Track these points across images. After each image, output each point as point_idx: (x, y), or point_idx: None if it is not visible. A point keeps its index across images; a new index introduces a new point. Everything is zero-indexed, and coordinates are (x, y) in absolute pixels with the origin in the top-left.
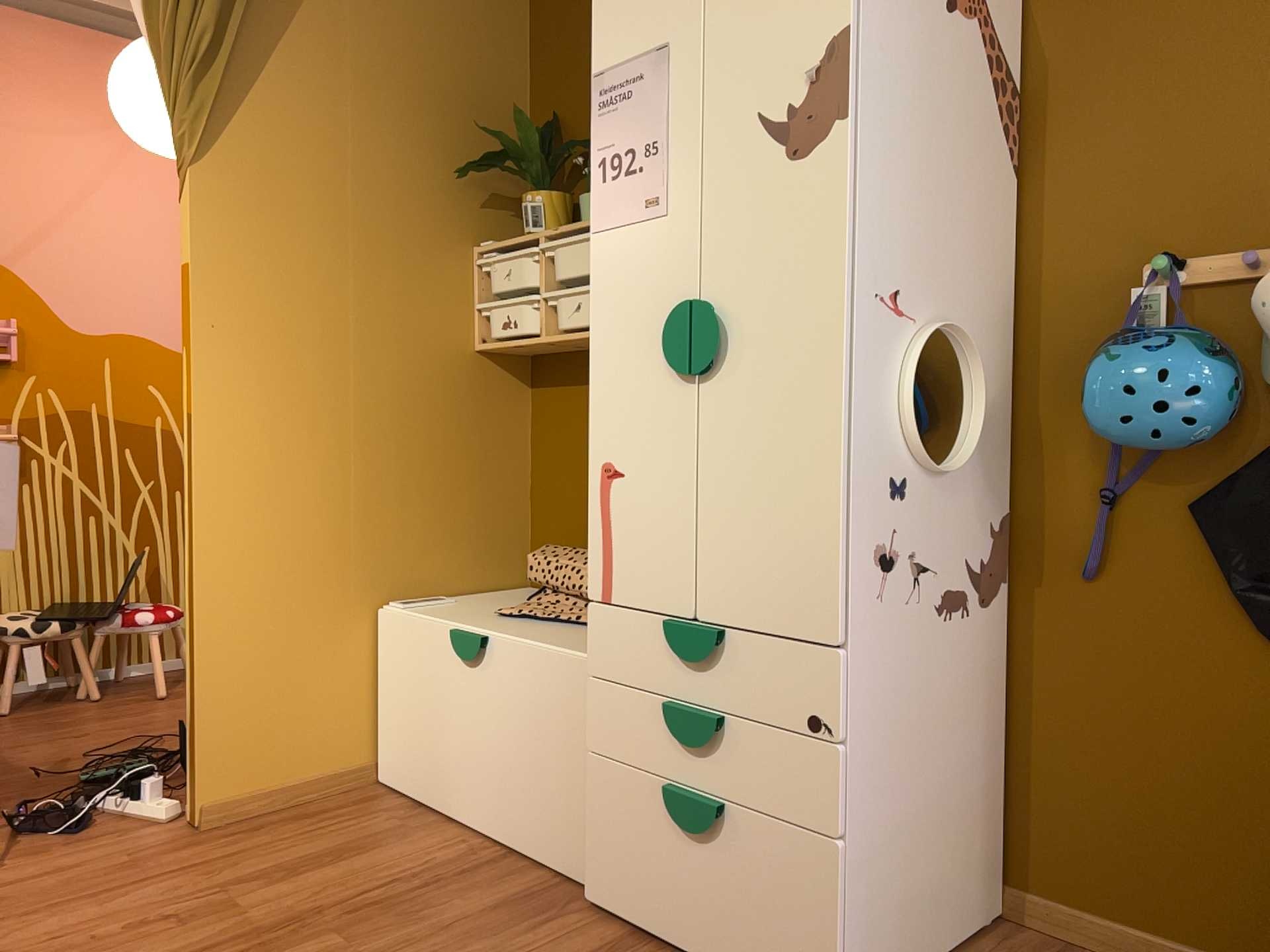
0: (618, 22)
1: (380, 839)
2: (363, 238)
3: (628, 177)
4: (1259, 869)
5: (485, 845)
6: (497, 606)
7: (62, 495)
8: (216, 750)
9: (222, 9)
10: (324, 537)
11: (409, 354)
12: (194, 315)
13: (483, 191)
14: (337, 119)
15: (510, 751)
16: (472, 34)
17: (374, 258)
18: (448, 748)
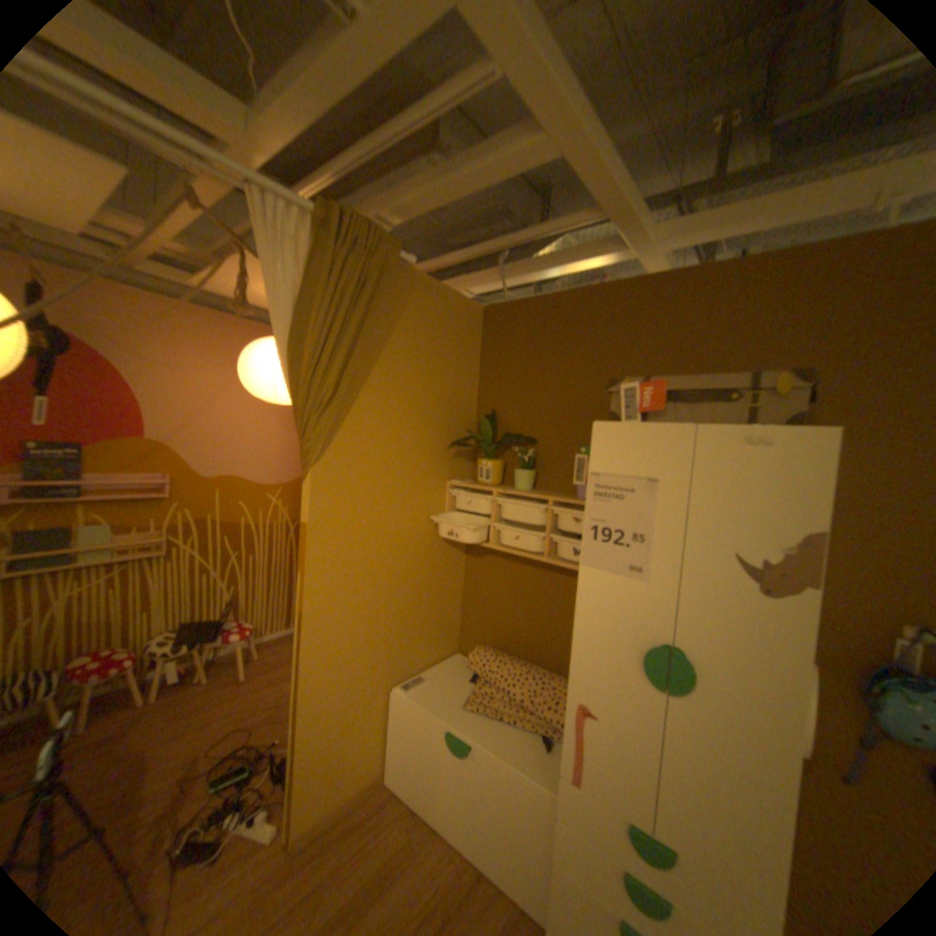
0: (614, 448)
1: (402, 860)
2: (396, 489)
3: (615, 546)
4: None
5: (464, 865)
6: (457, 690)
7: (189, 566)
8: (304, 803)
9: (337, 375)
10: (367, 661)
11: (414, 547)
12: (307, 555)
13: (453, 450)
14: (388, 424)
15: (485, 819)
16: (454, 366)
17: (401, 499)
18: (438, 793)
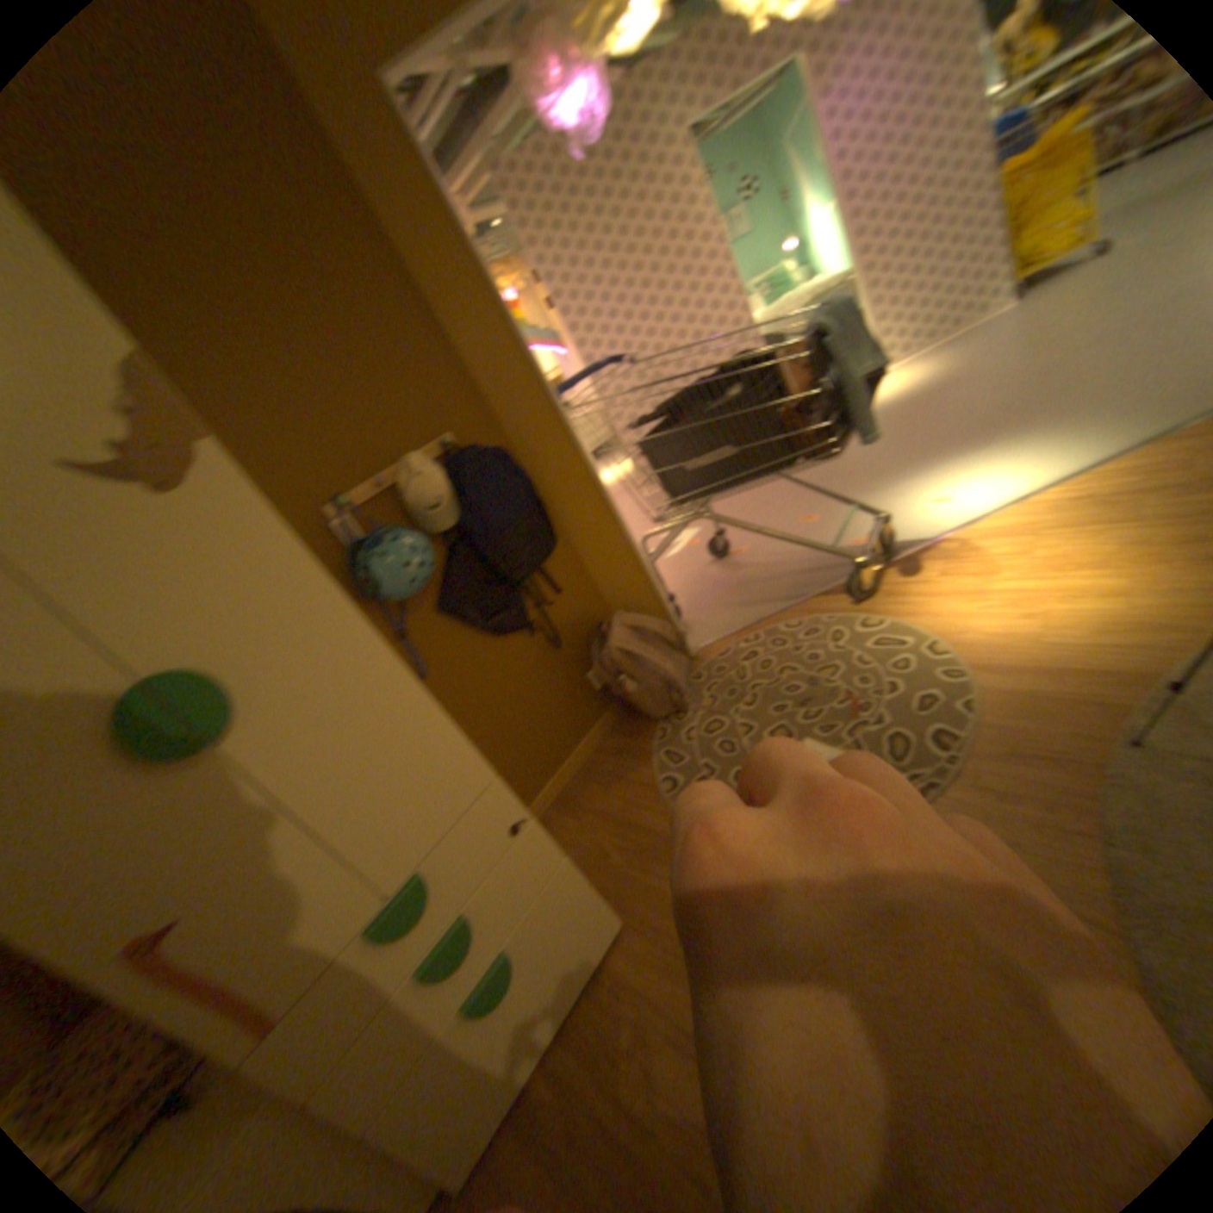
0: None
1: None
2: None
3: None
4: (557, 714)
5: None
6: None
7: None
8: None
9: None
10: None
11: None
12: None
13: None
14: None
15: None
16: None
17: None
18: None
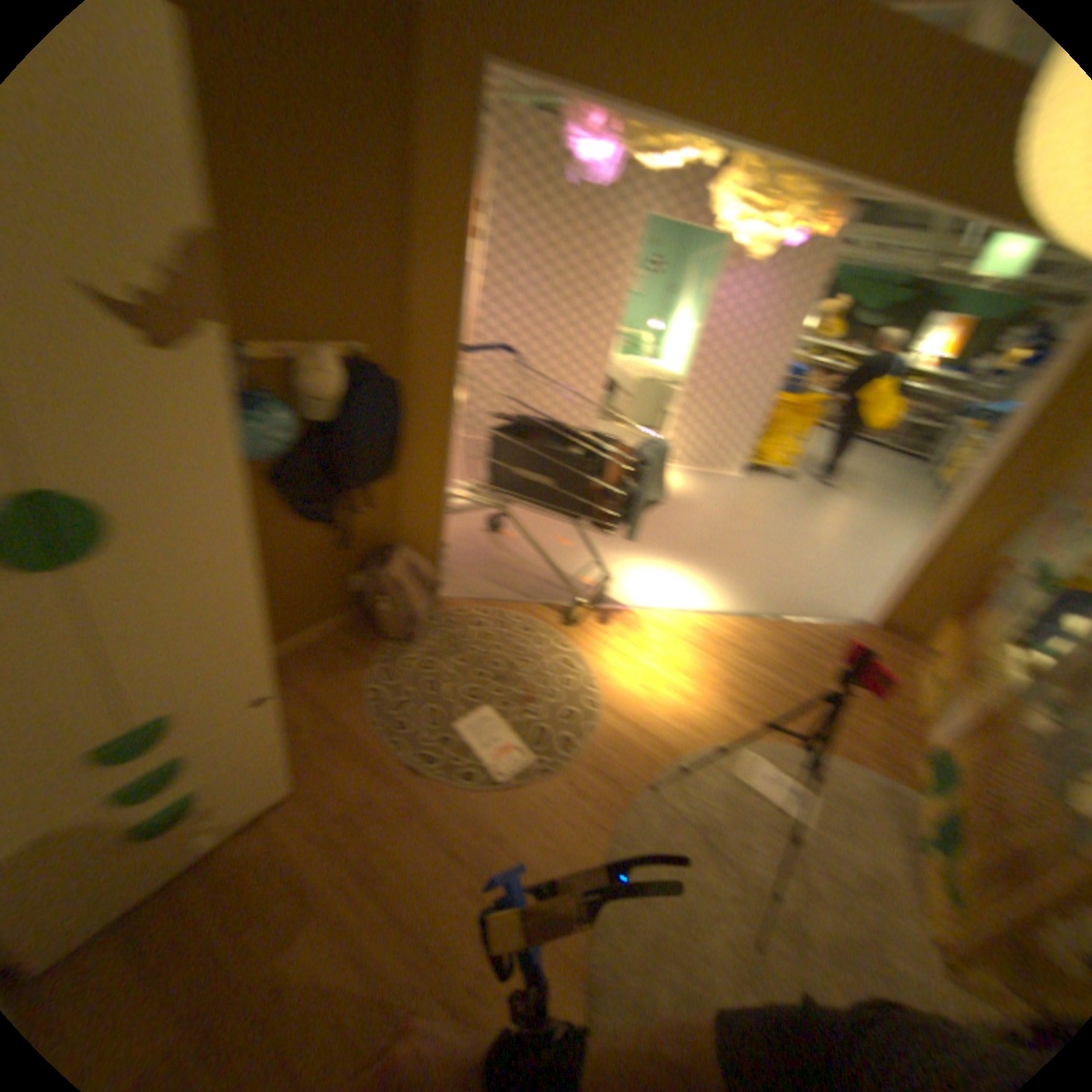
0: None
1: None
2: None
3: None
4: (312, 600)
5: None
6: None
7: None
8: None
9: None
10: None
11: None
12: None
13: None
14: None
15: None
16: None
17: None
18: None
